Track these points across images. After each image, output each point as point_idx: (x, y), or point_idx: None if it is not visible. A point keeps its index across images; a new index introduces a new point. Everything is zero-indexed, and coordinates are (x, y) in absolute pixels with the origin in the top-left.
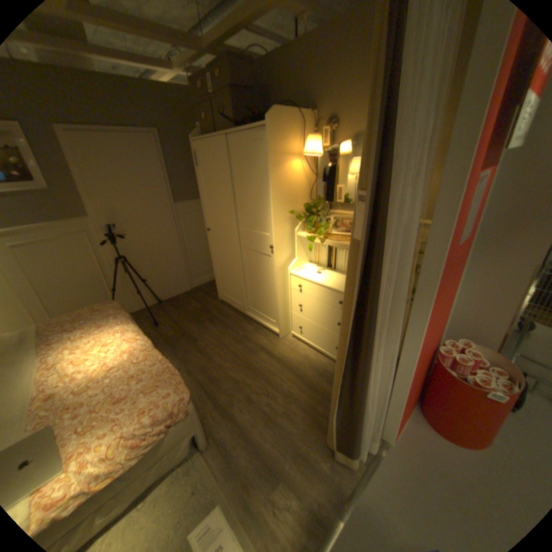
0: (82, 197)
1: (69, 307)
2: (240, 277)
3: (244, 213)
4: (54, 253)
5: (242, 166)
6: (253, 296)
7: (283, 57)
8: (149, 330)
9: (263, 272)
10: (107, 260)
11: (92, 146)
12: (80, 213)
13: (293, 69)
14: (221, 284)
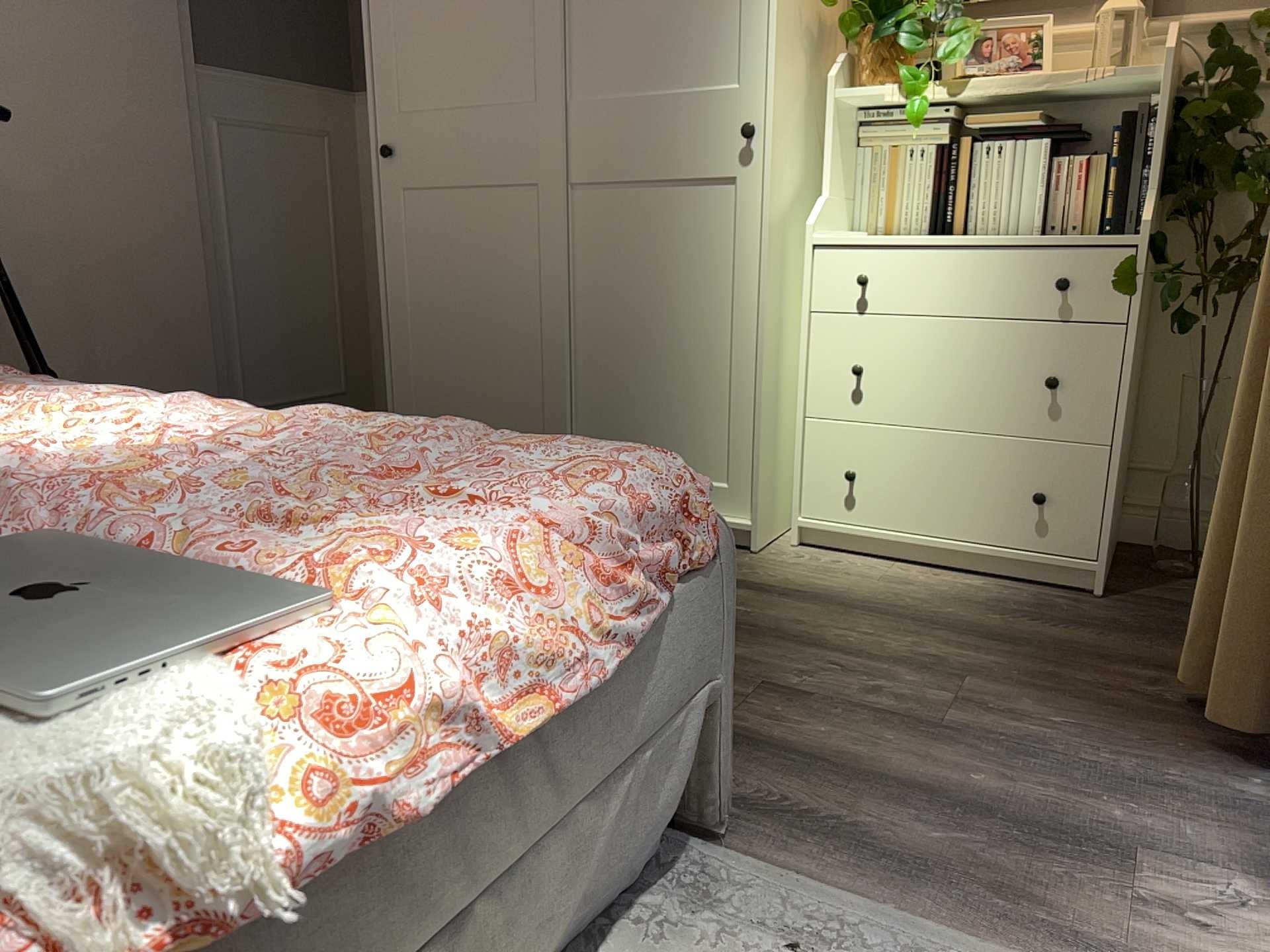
0: None
1: None
2: (553, 323)
3: (607, 26)
4: None
5: None
6: (608, 402)
7: None
8: None
9: (681, 266)
10: None
11: None
12: None
13: None
14: (419, 401)
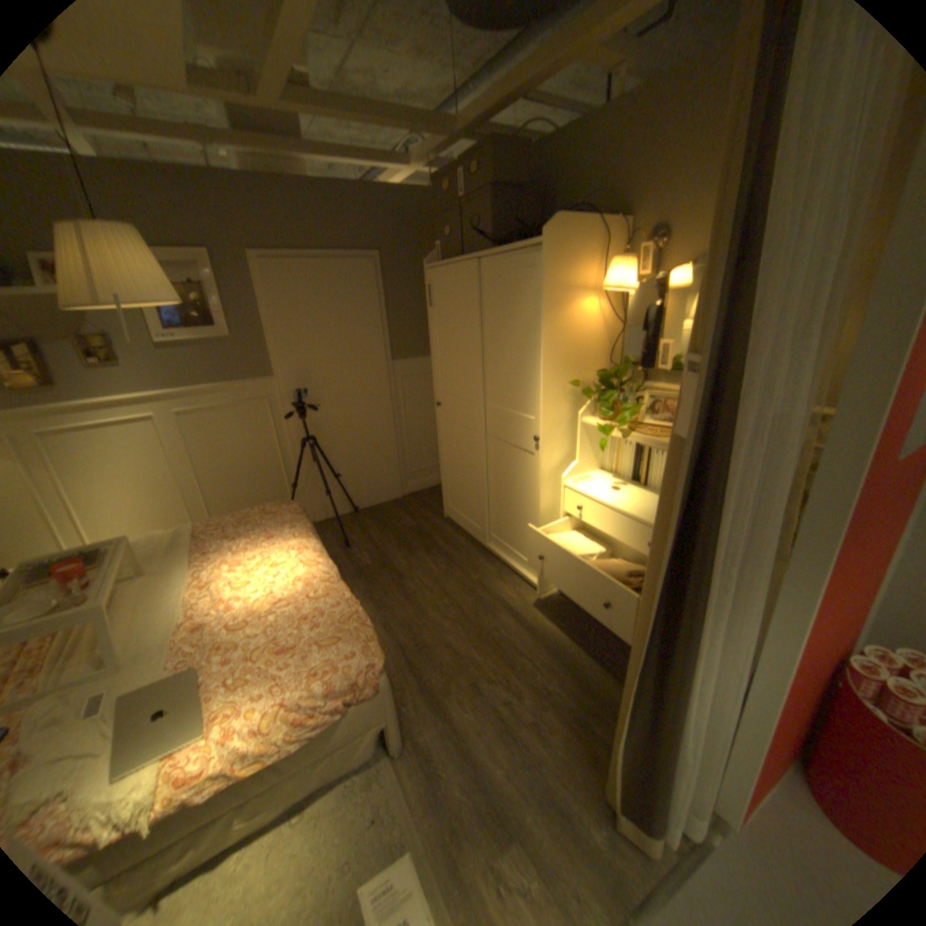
0: (270, 349)
1: (235, 504)
2: (481, 484)
3: (496, 382)
4: (225, 426)
5: (500, 308)
6: (499, 517)
7: (581, 135)
8: (336, 552)
9: (518, 480)
10: (291, 442)
11: (290, 278)
12: (264, 371)
13: (596, 152)
14: (449, 492)
